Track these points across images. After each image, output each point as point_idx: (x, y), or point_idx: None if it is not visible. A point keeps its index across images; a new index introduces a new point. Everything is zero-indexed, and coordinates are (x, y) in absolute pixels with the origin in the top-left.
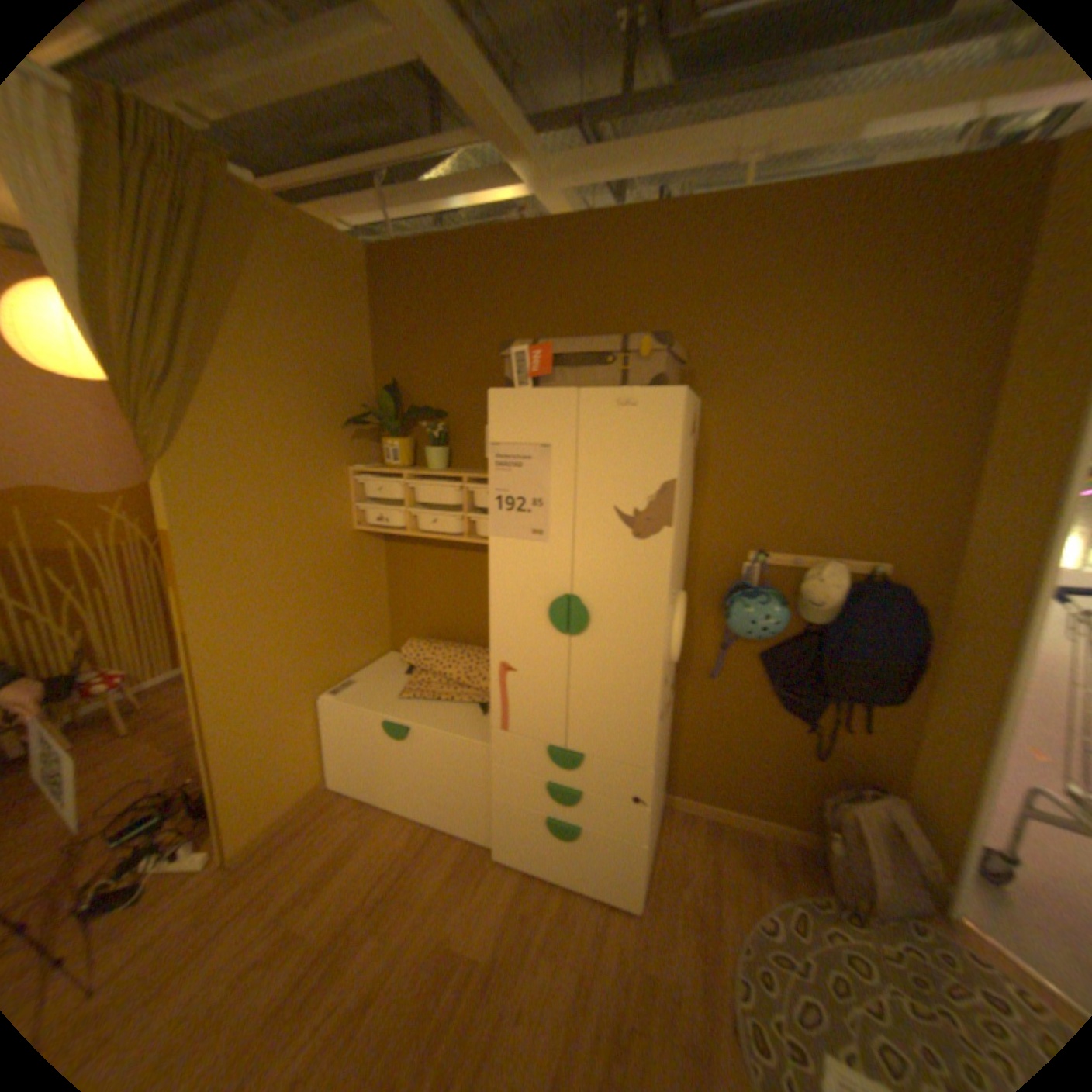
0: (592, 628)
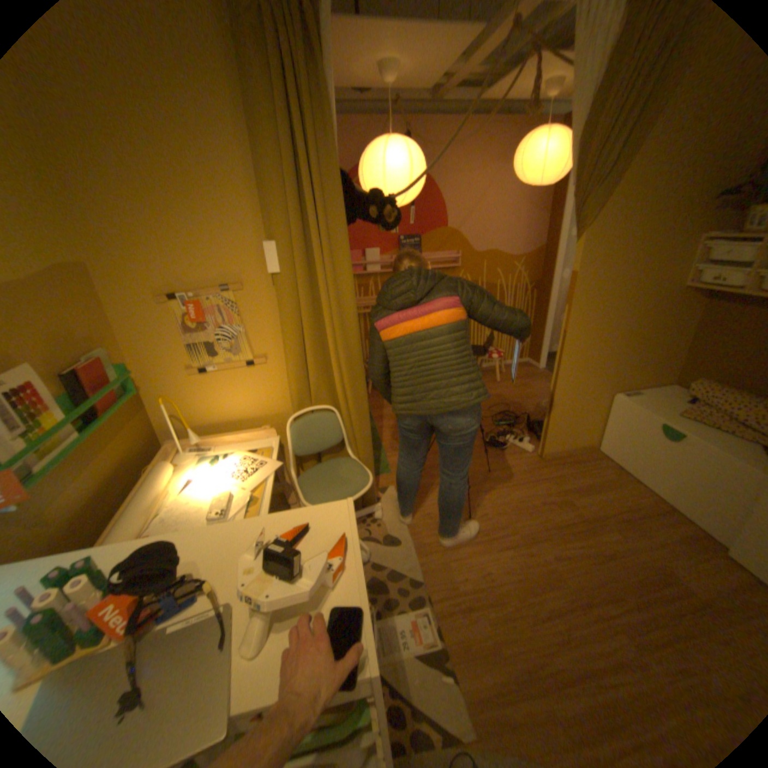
0: None
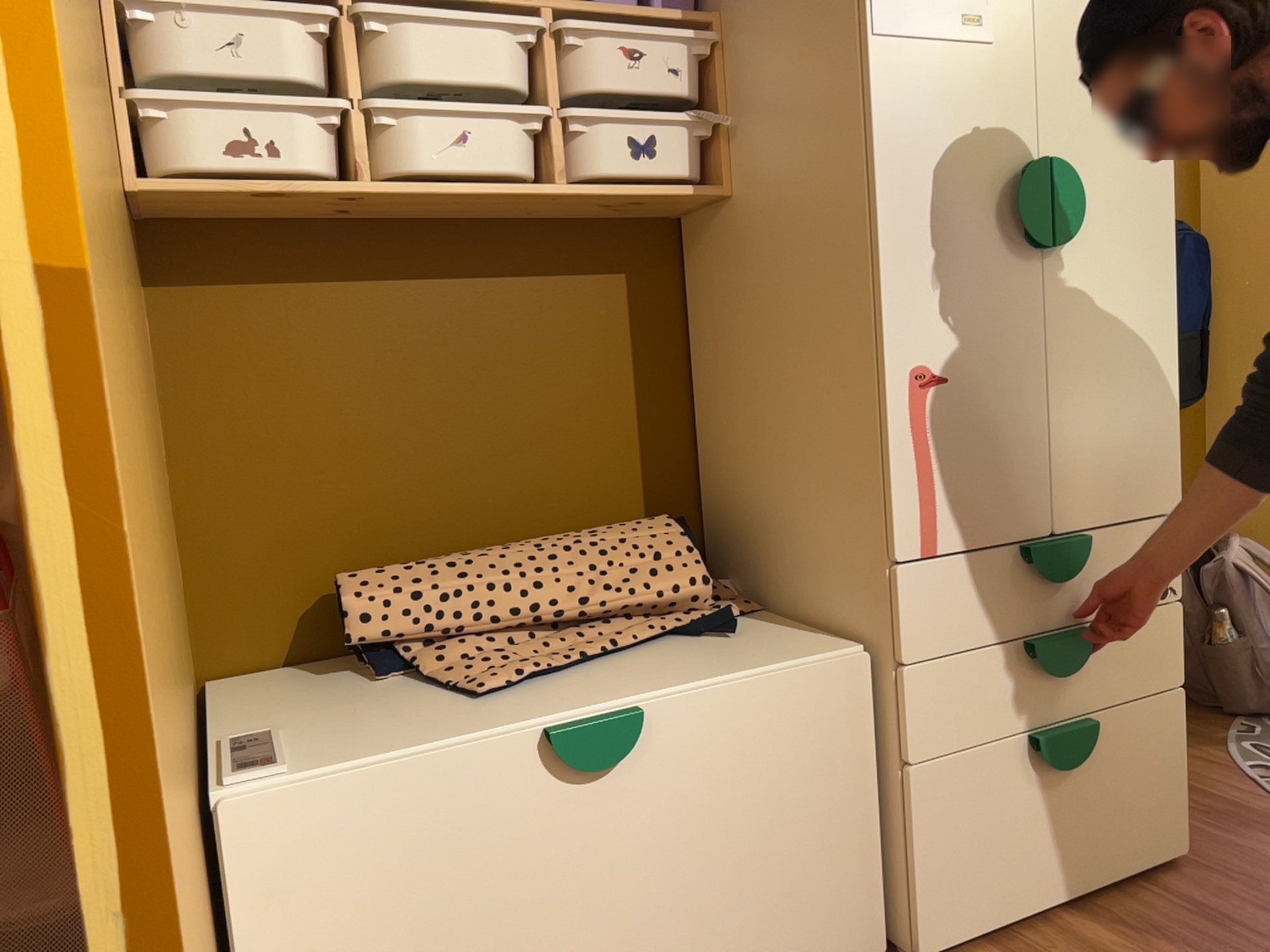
0: (1081, 228)
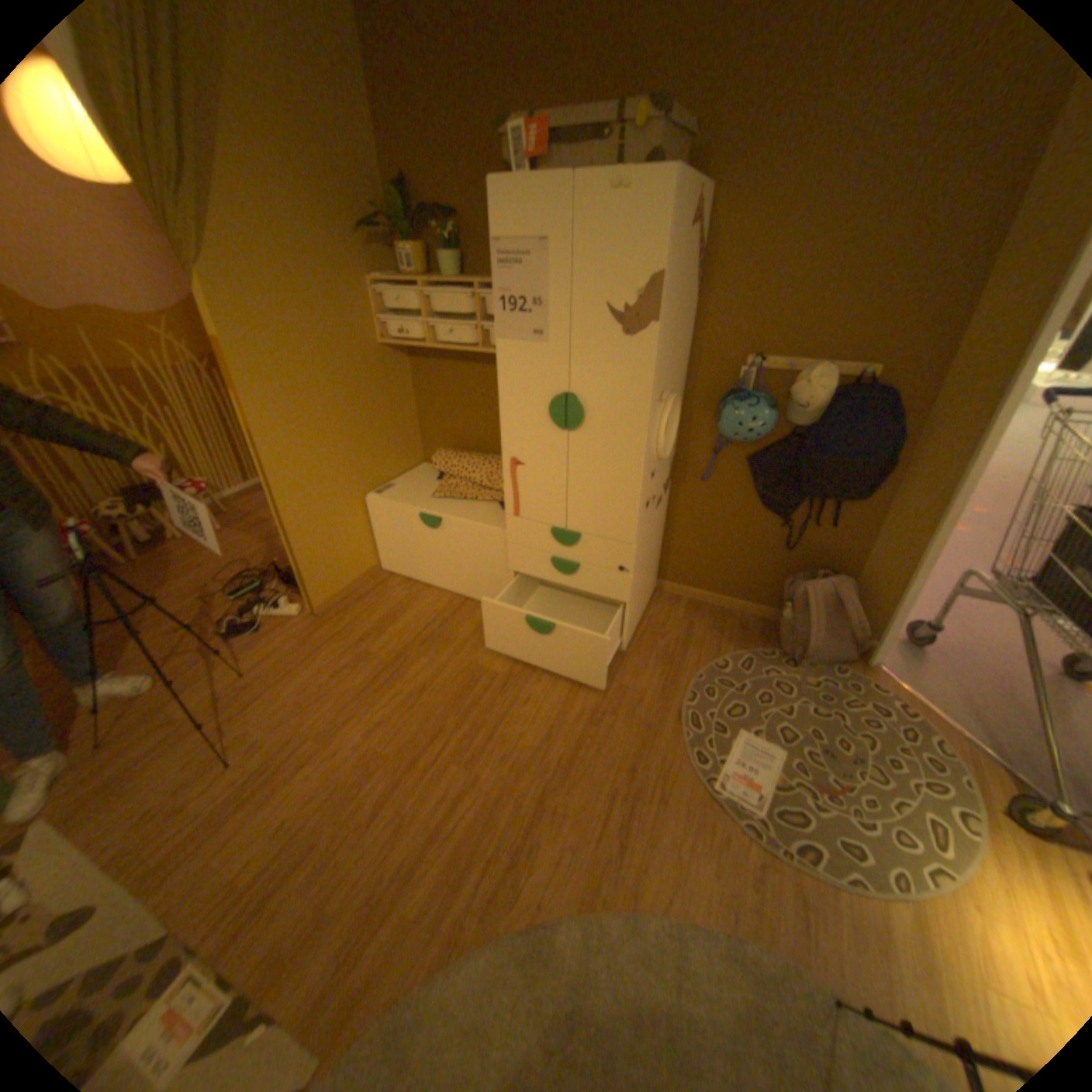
0: (585, 424)
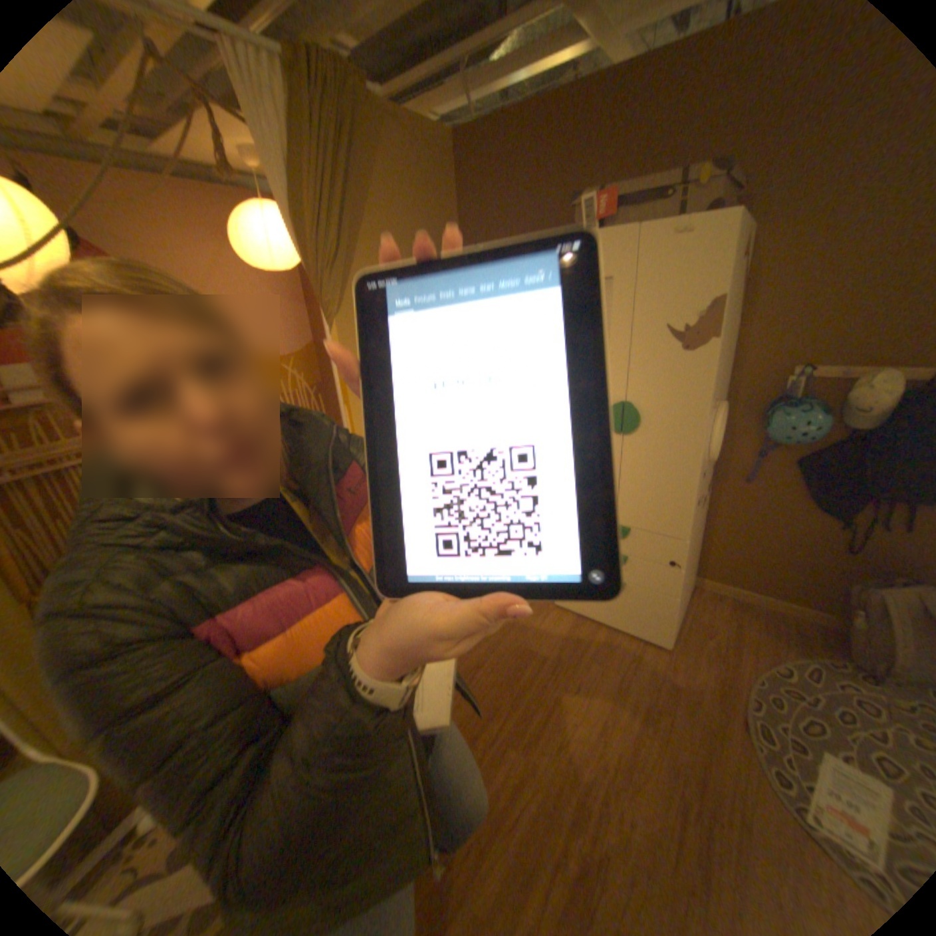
0: (641, 428)
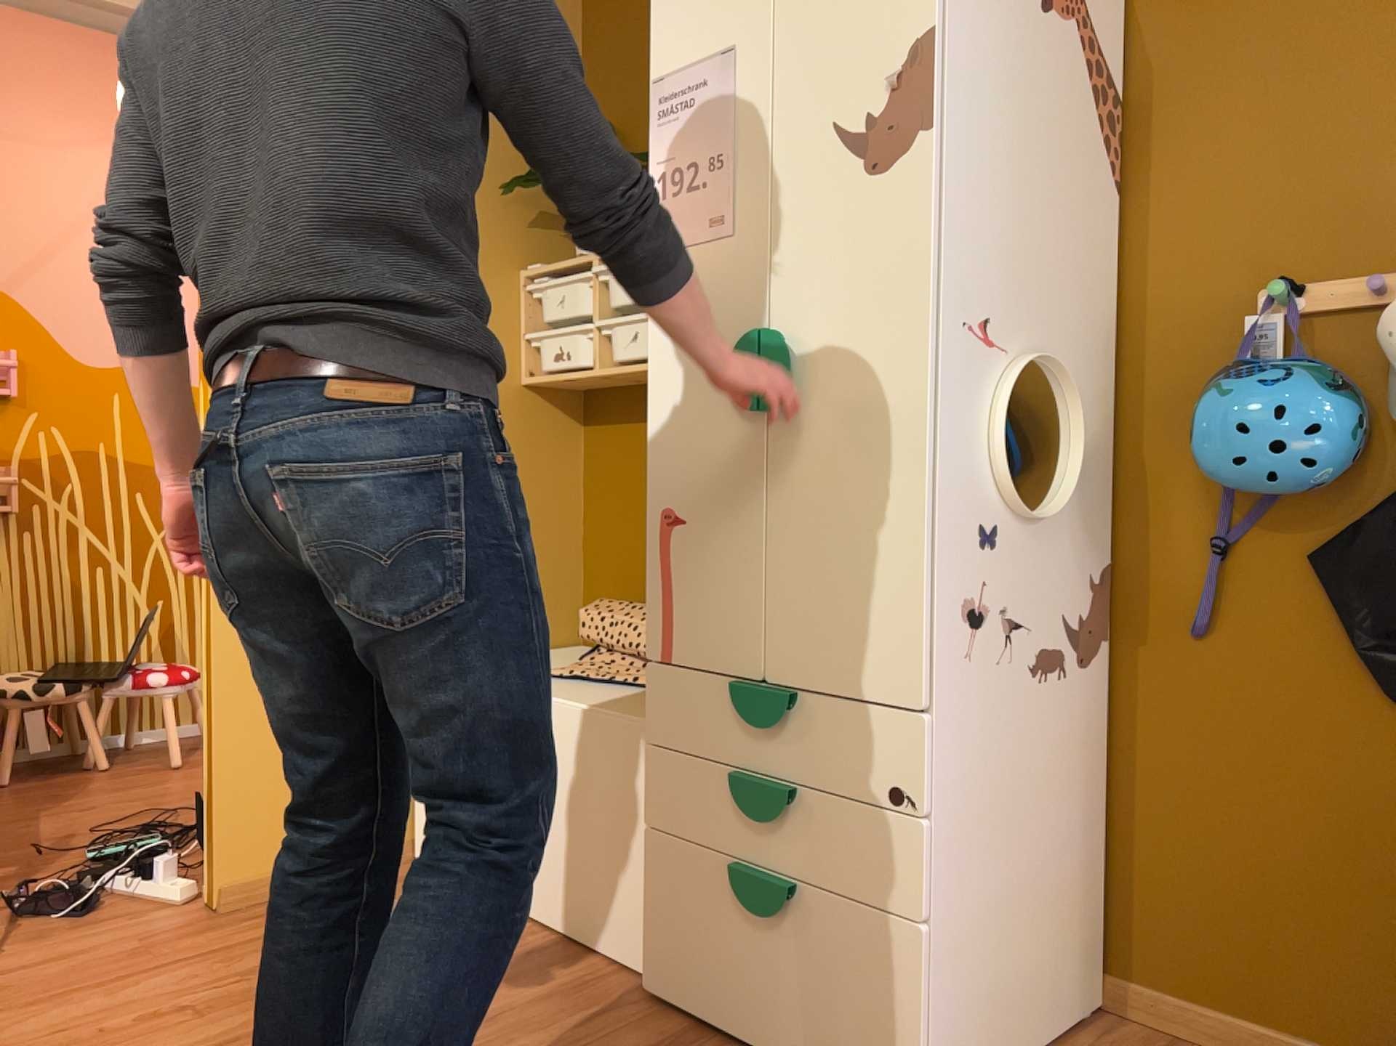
0: (803, 388)
